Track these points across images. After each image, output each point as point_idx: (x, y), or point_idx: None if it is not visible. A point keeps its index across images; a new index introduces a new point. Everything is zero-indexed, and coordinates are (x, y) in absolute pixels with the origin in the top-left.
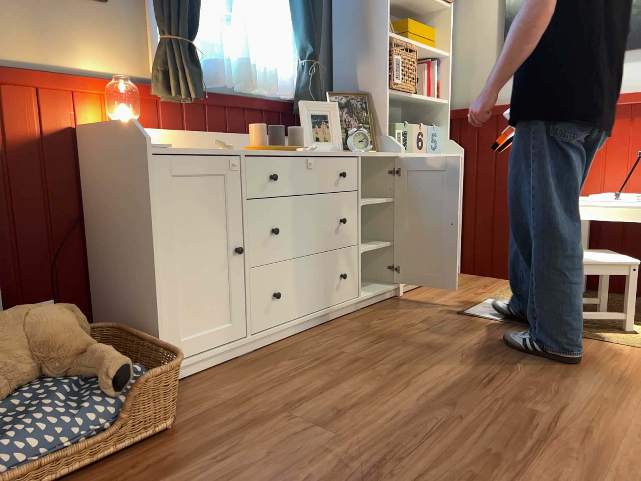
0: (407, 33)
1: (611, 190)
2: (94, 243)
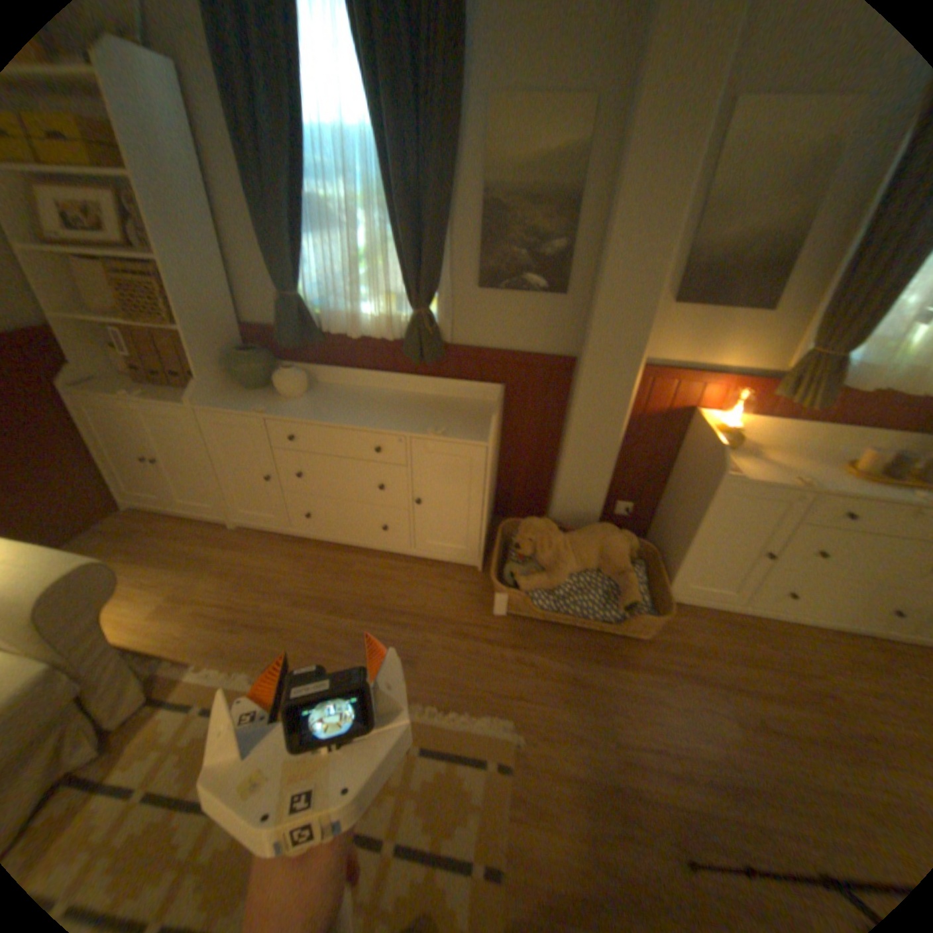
0: None
1: None
2: (672, 486)
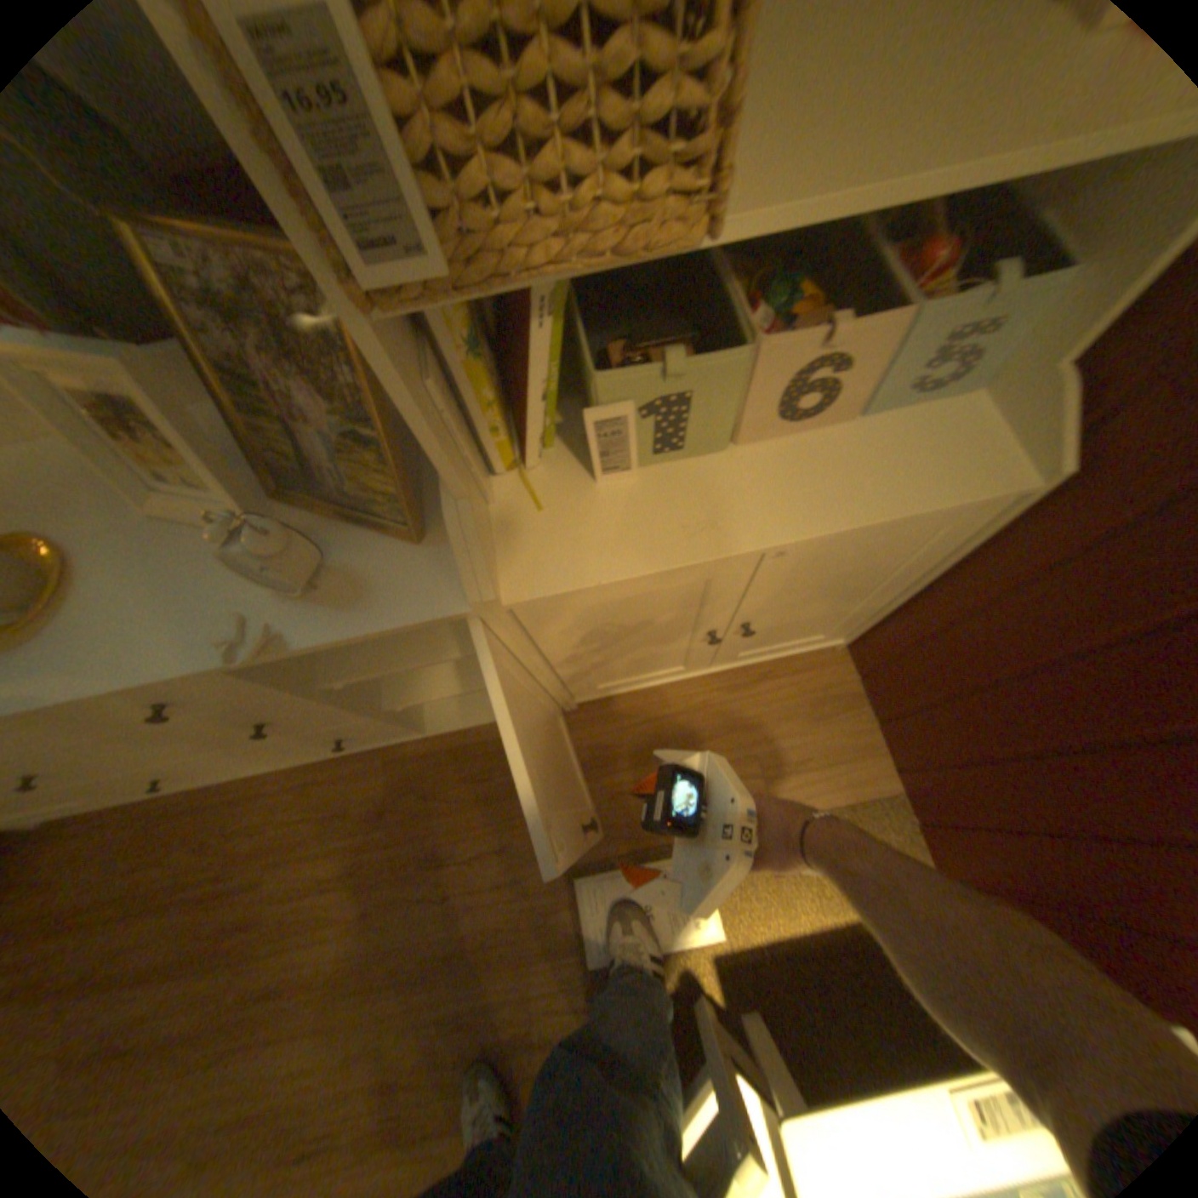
0: None
1: None
2: None
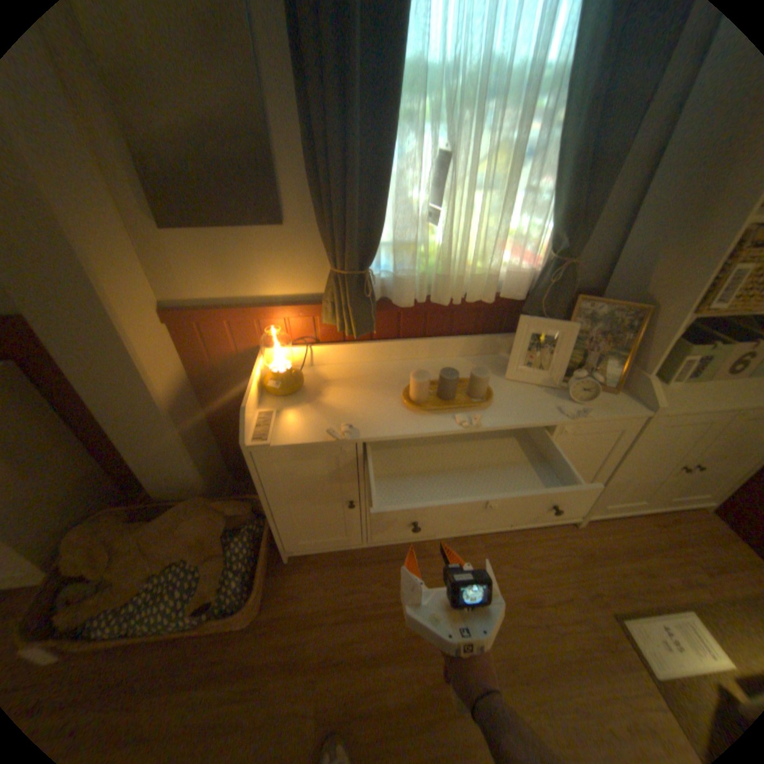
0: None
1: None
2: None
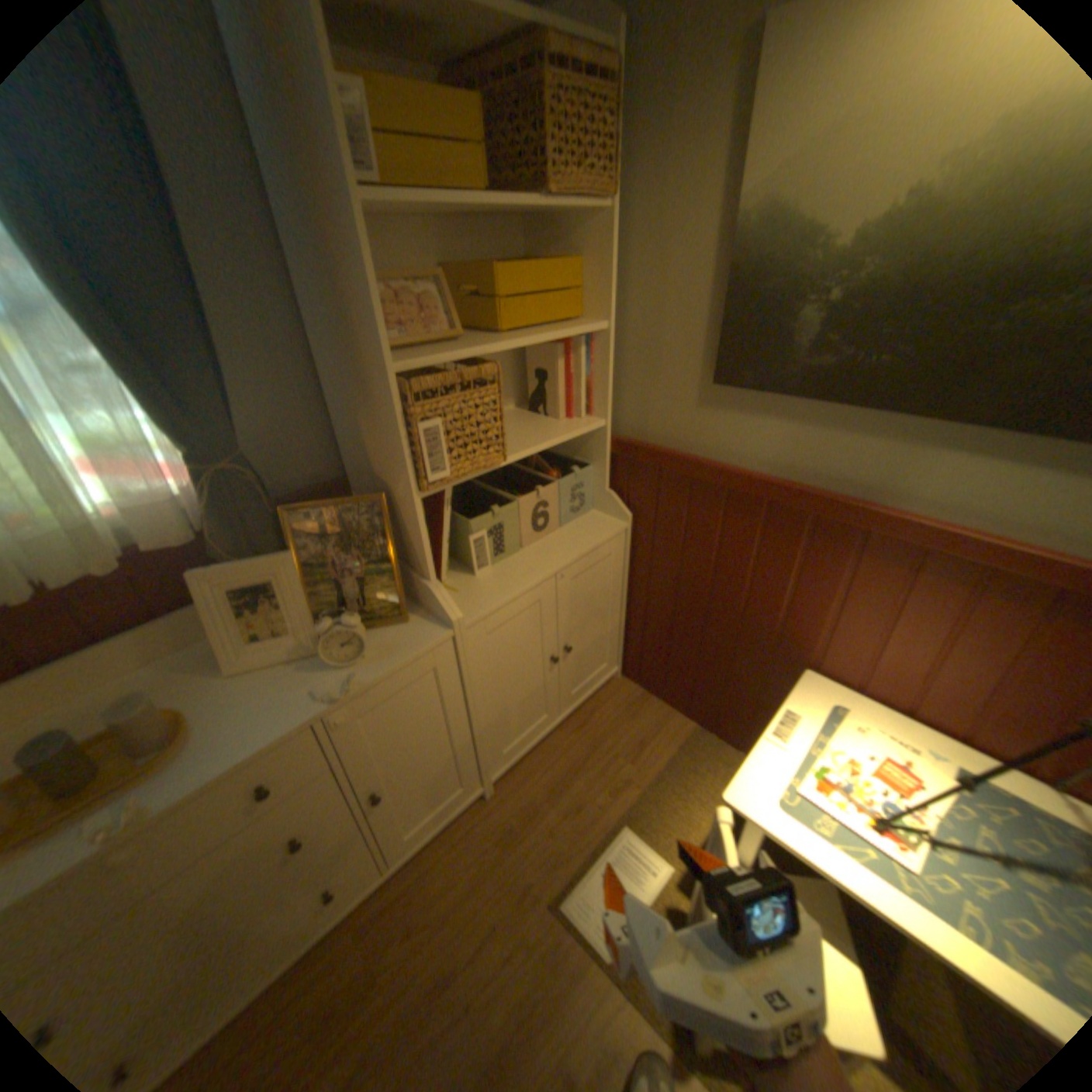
0: (494, 300)
1: (887, 693)
2: None
